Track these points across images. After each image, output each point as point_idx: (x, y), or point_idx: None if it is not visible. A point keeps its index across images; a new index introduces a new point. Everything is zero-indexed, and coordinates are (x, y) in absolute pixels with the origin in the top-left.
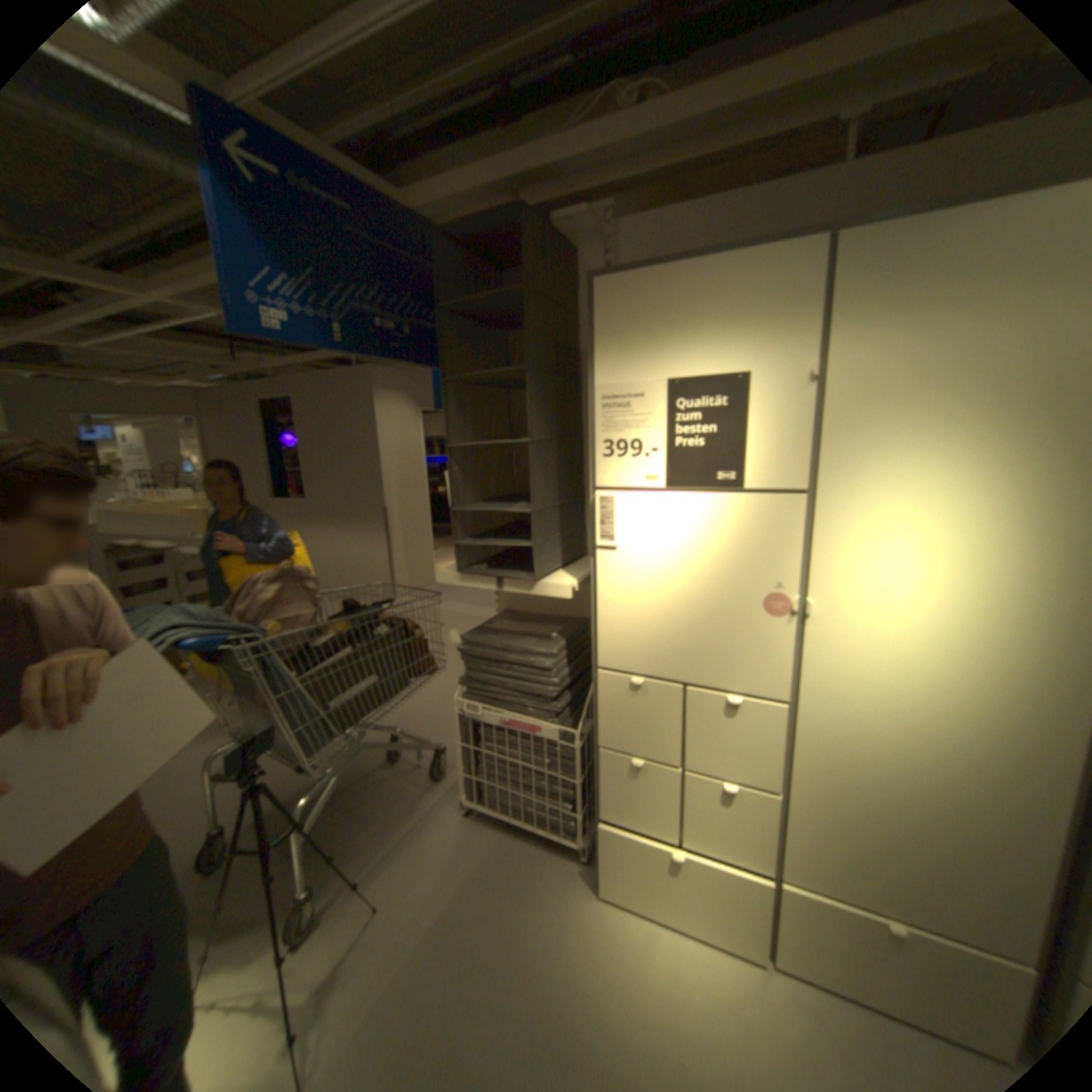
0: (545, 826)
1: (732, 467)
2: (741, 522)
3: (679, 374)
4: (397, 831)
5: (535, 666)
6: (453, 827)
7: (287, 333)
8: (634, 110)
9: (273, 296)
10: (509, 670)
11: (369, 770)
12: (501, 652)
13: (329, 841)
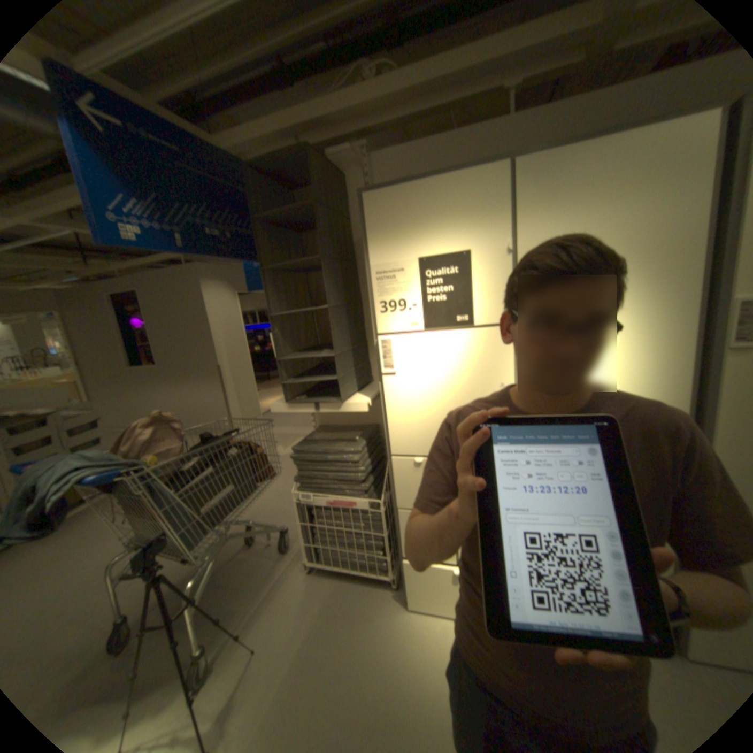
0: (365, 569)
1: (464, 312)
2: (473, 347)
3: (424, 254)
4: (258, 593)
5: (346, 460)
6: (299, 582)
7: (138, 241)
8: (373, 79)
9: (125, 214)
10: (328, 466)
11: (231, 554)
12: (321, 454)
13: (208, 610)
